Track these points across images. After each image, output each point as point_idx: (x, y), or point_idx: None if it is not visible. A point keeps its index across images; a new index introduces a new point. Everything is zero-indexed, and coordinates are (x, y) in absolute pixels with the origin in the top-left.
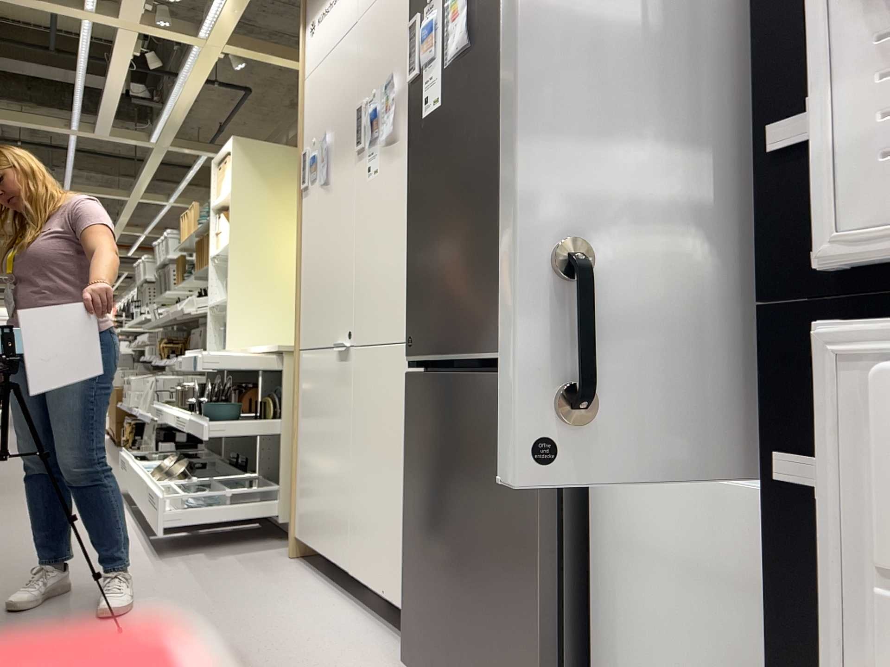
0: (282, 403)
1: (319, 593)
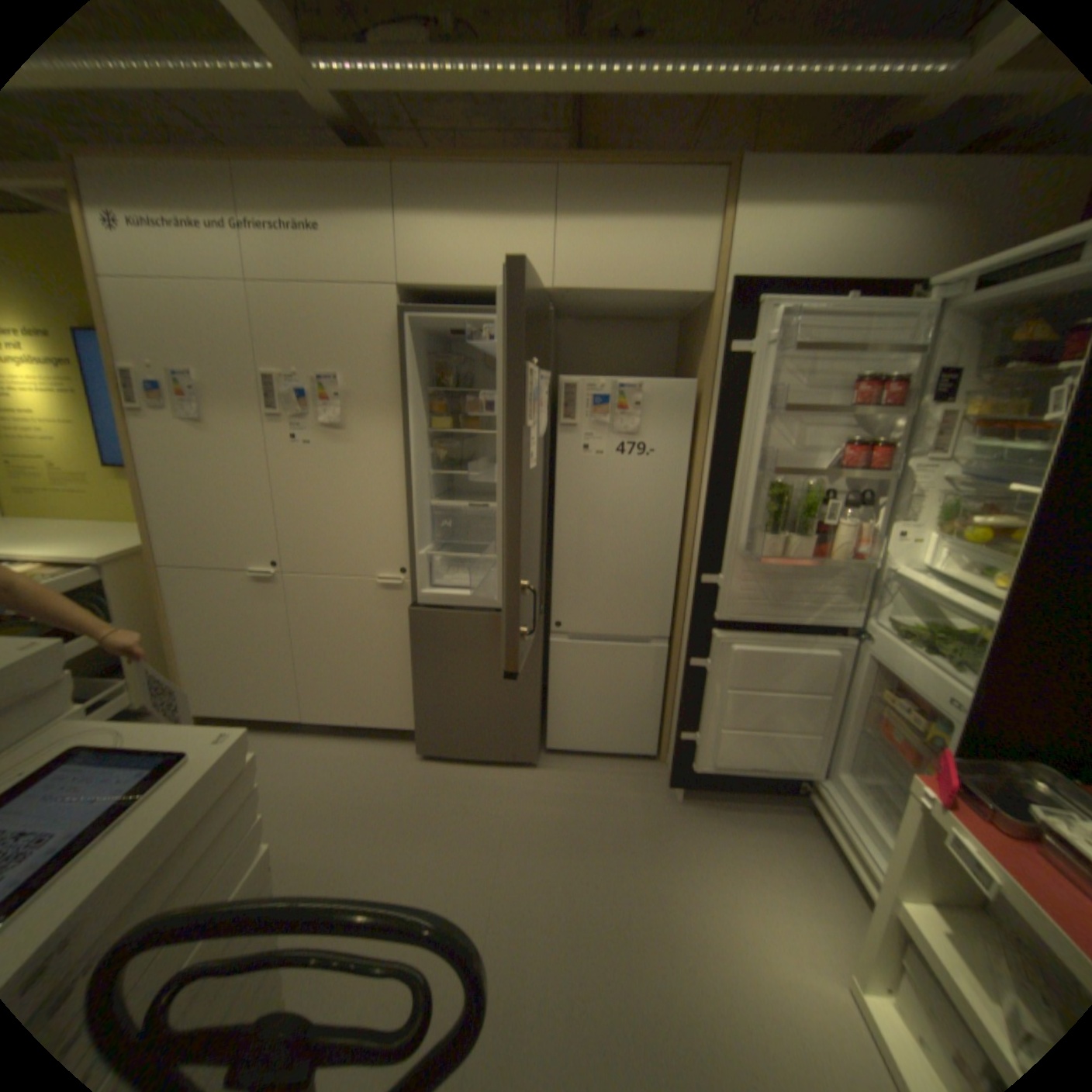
0: (102, 608)
1: (269, 744)
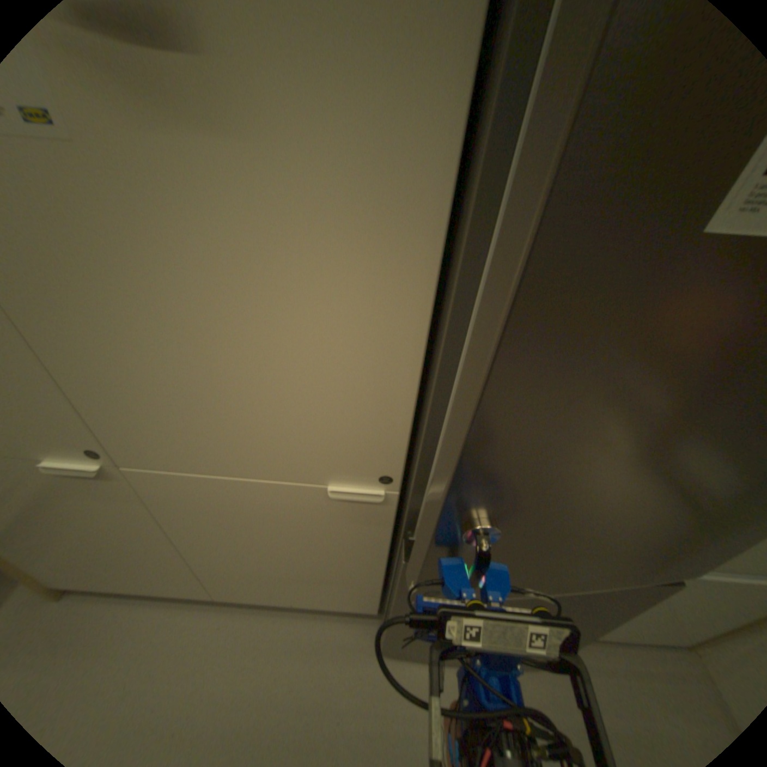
0: None
1: (173, 625)
